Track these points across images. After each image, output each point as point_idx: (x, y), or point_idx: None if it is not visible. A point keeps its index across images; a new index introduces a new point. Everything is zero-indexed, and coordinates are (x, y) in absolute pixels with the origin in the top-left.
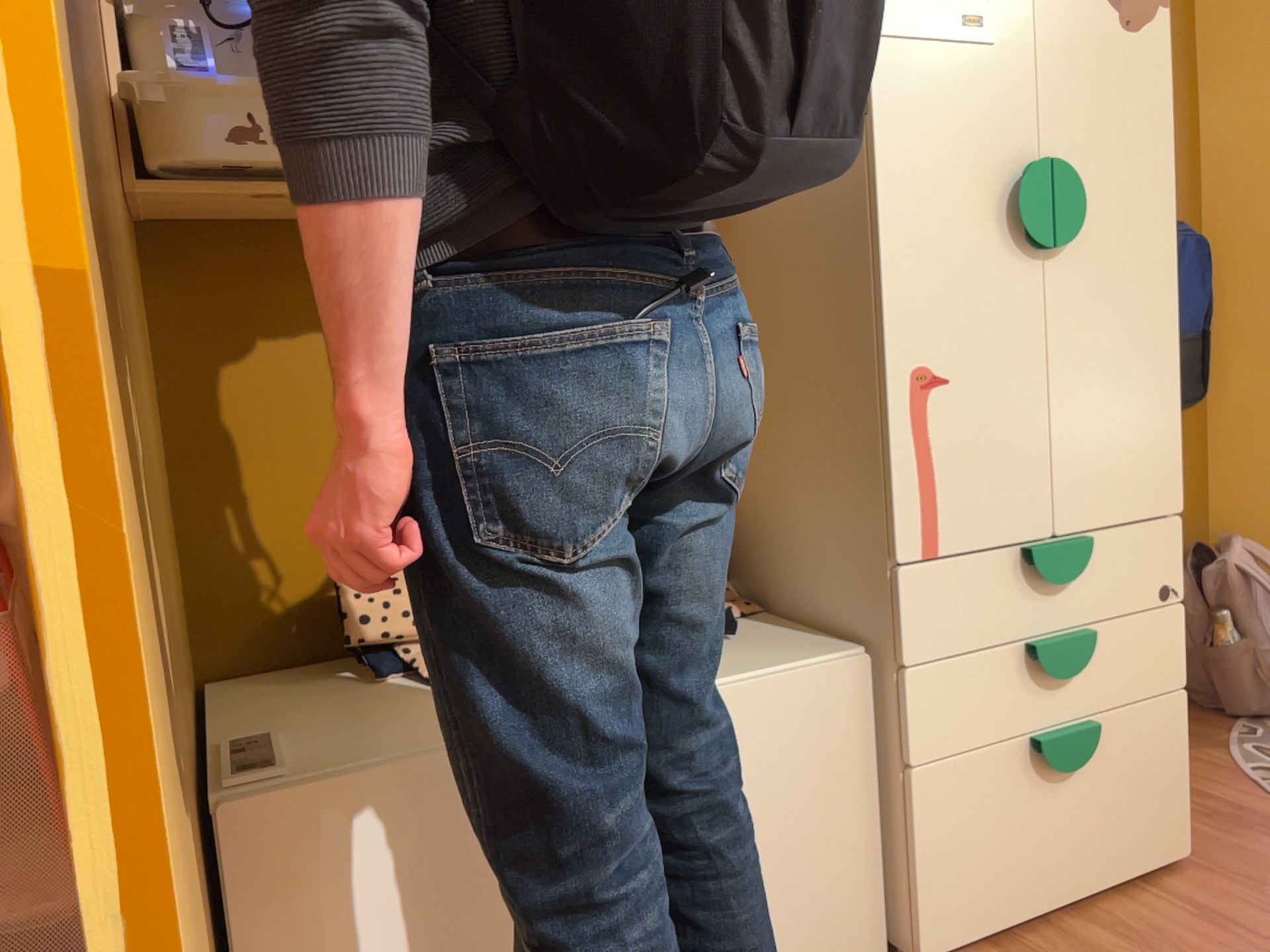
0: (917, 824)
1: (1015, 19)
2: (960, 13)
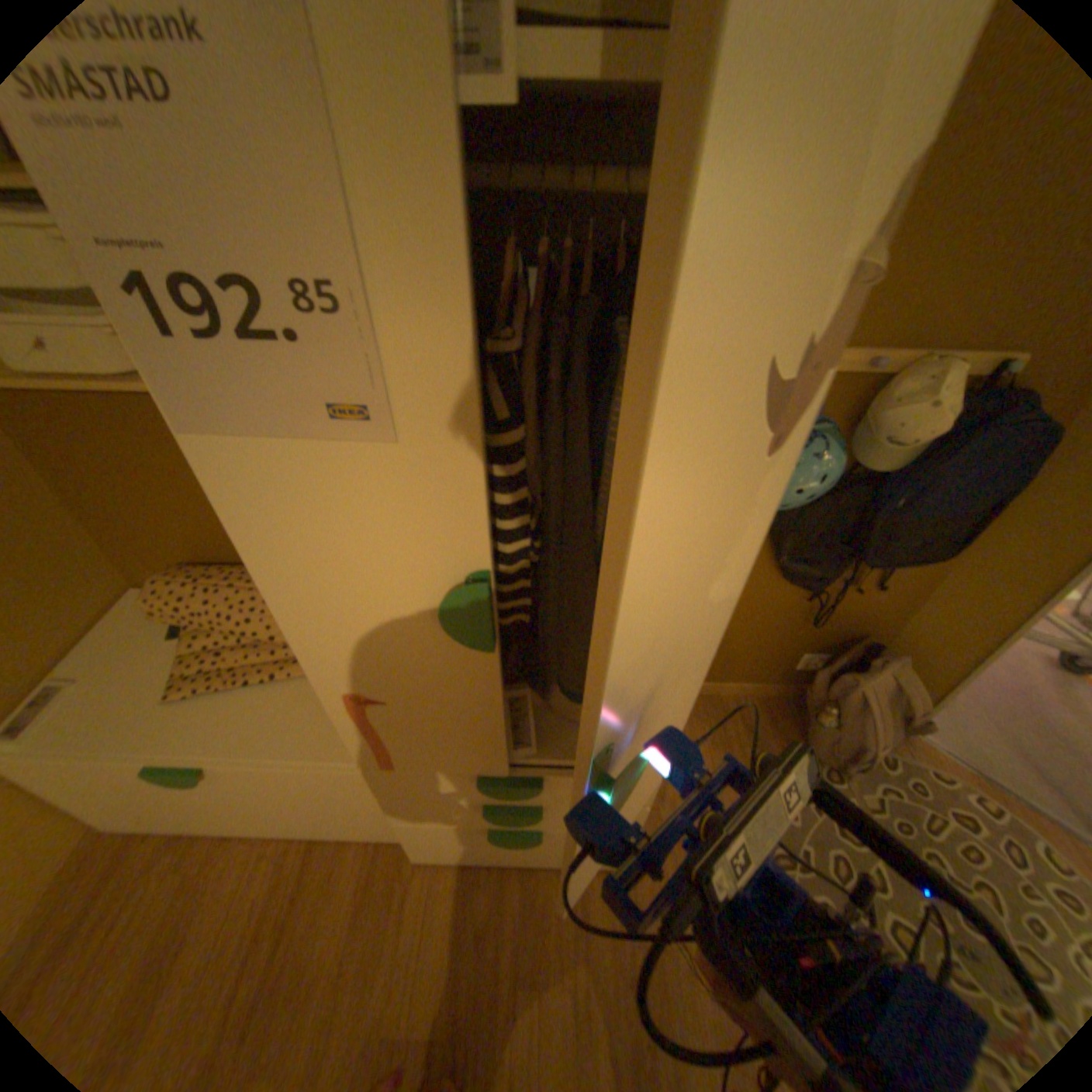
0: (398, 837)
1: (436, 404)
2: (320, 401)
